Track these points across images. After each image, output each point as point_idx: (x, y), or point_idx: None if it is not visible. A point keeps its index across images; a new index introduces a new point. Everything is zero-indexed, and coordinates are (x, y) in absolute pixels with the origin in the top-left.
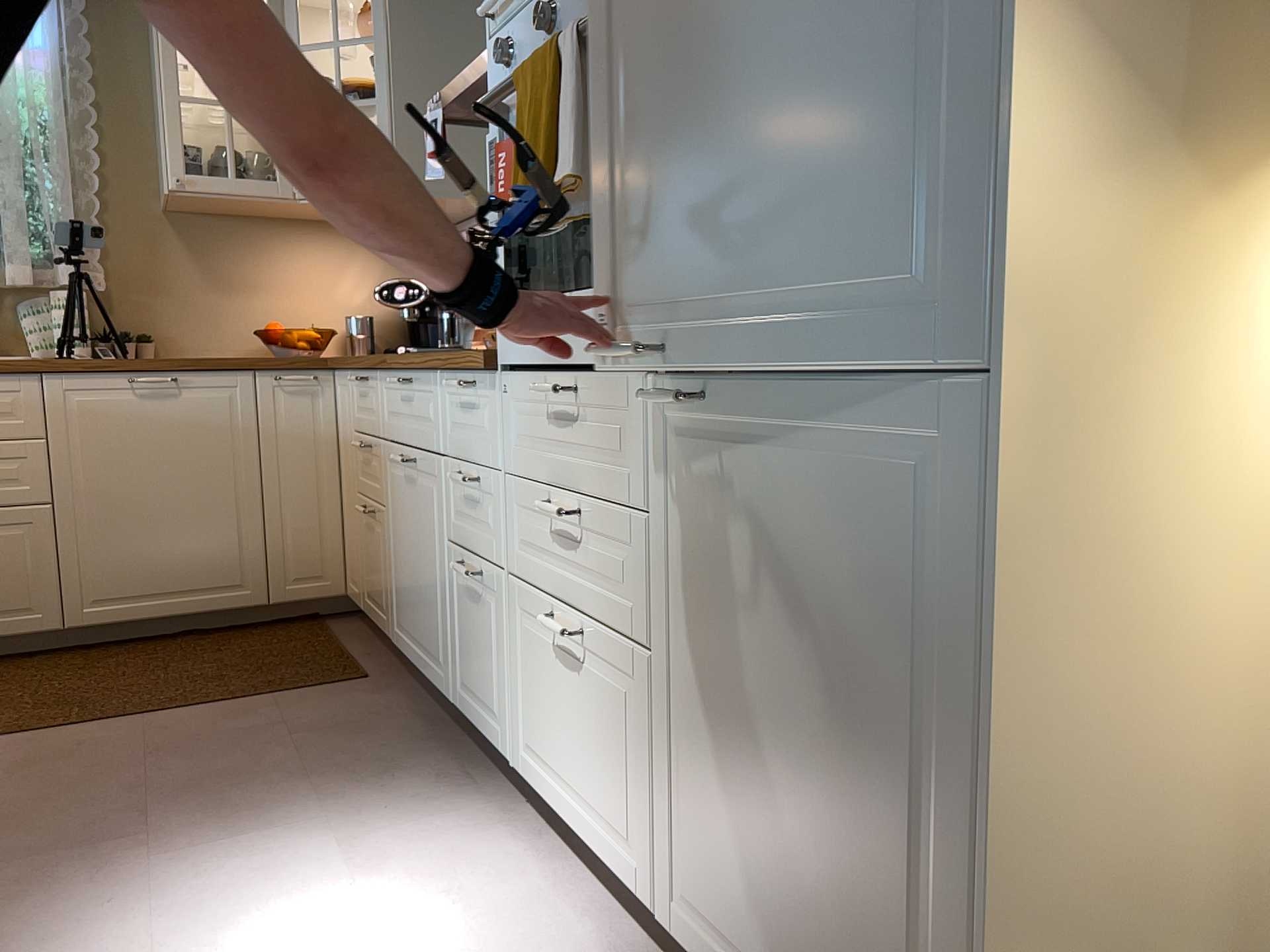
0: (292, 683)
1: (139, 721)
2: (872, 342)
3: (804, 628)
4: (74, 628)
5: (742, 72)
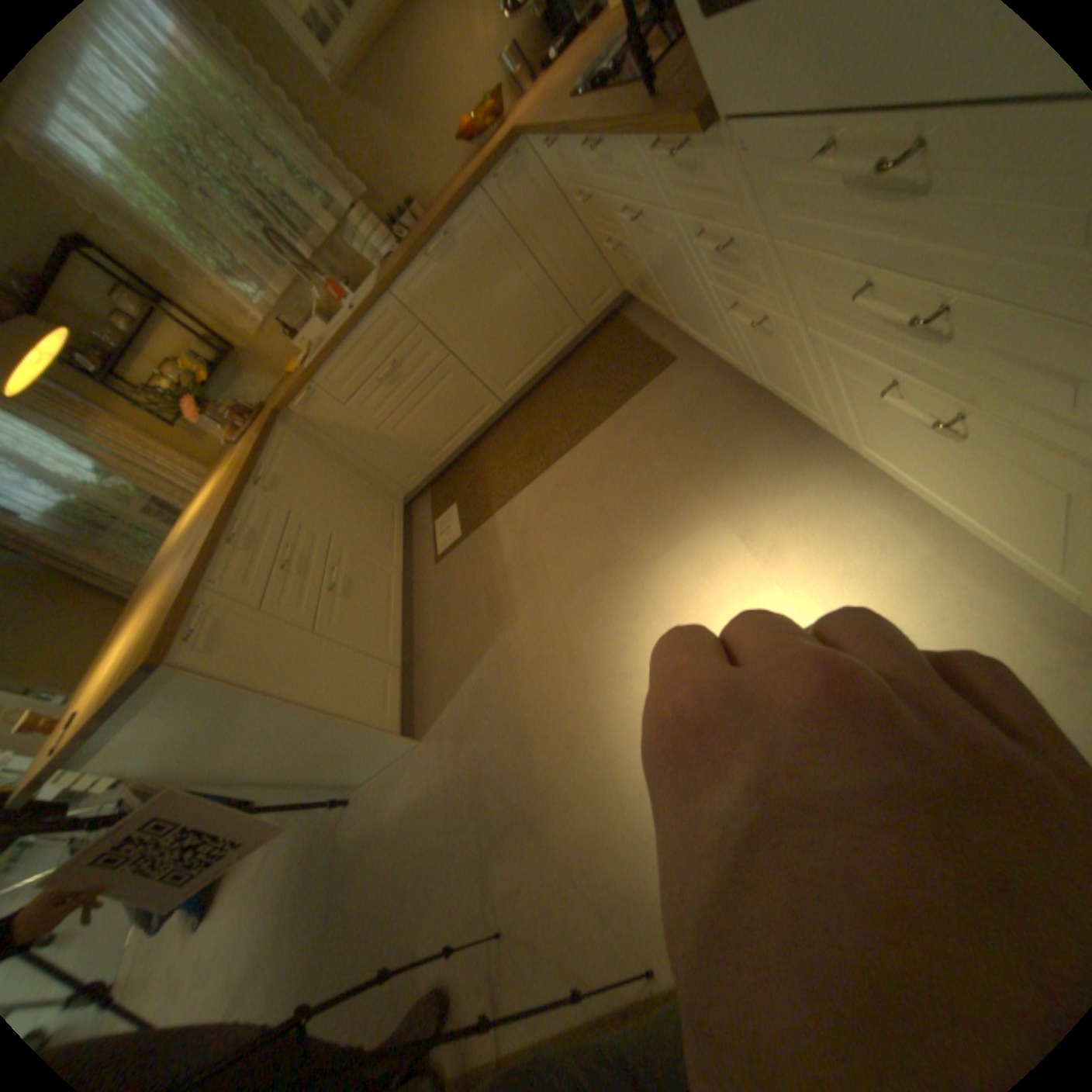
0: (633, 384)
1: (573, 452)
2: None
3: None
4: (508, 400)
5: None
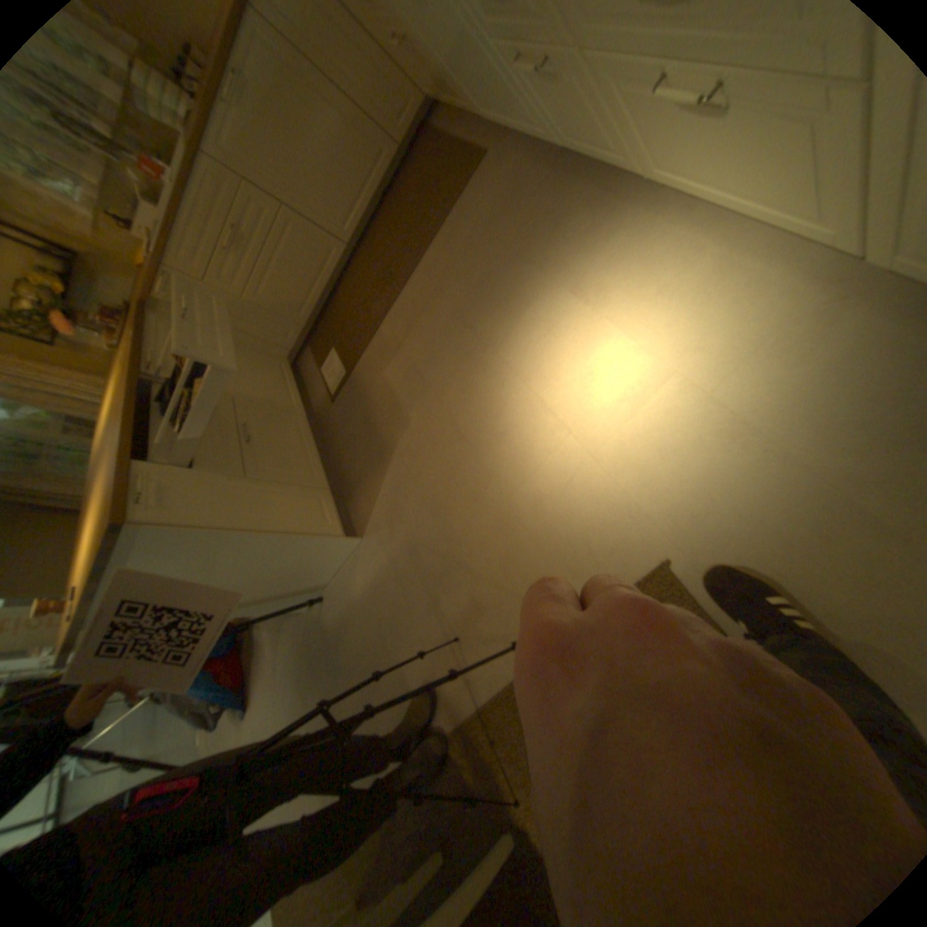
0: (456, 188)
1: (419, 268)
2: None
3: None
4: (350, 240)
5: None
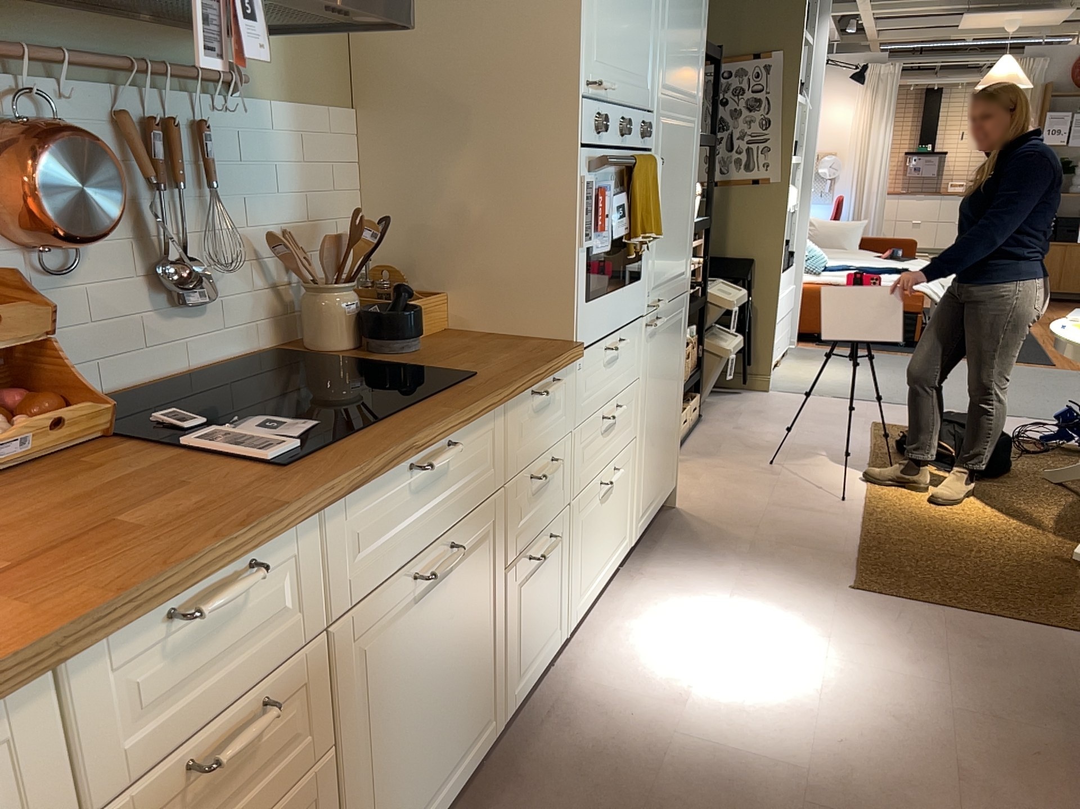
0: None
1: None
2: (679, 288)
3: (667, 375)
4: None
5: (669, 205)
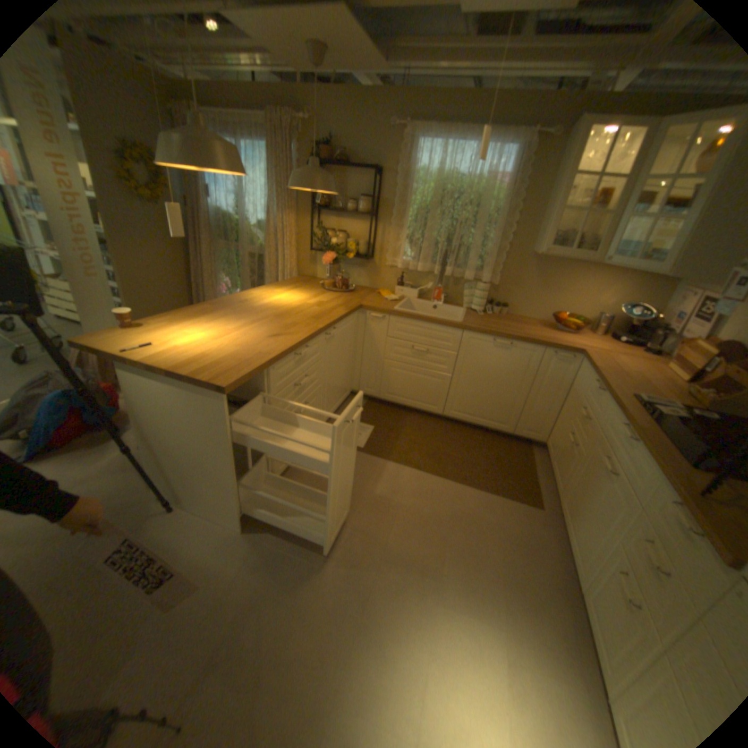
0: (511, 494)
1: (453, 485)
2: None
3: None
4: (445, 416)
5: None
